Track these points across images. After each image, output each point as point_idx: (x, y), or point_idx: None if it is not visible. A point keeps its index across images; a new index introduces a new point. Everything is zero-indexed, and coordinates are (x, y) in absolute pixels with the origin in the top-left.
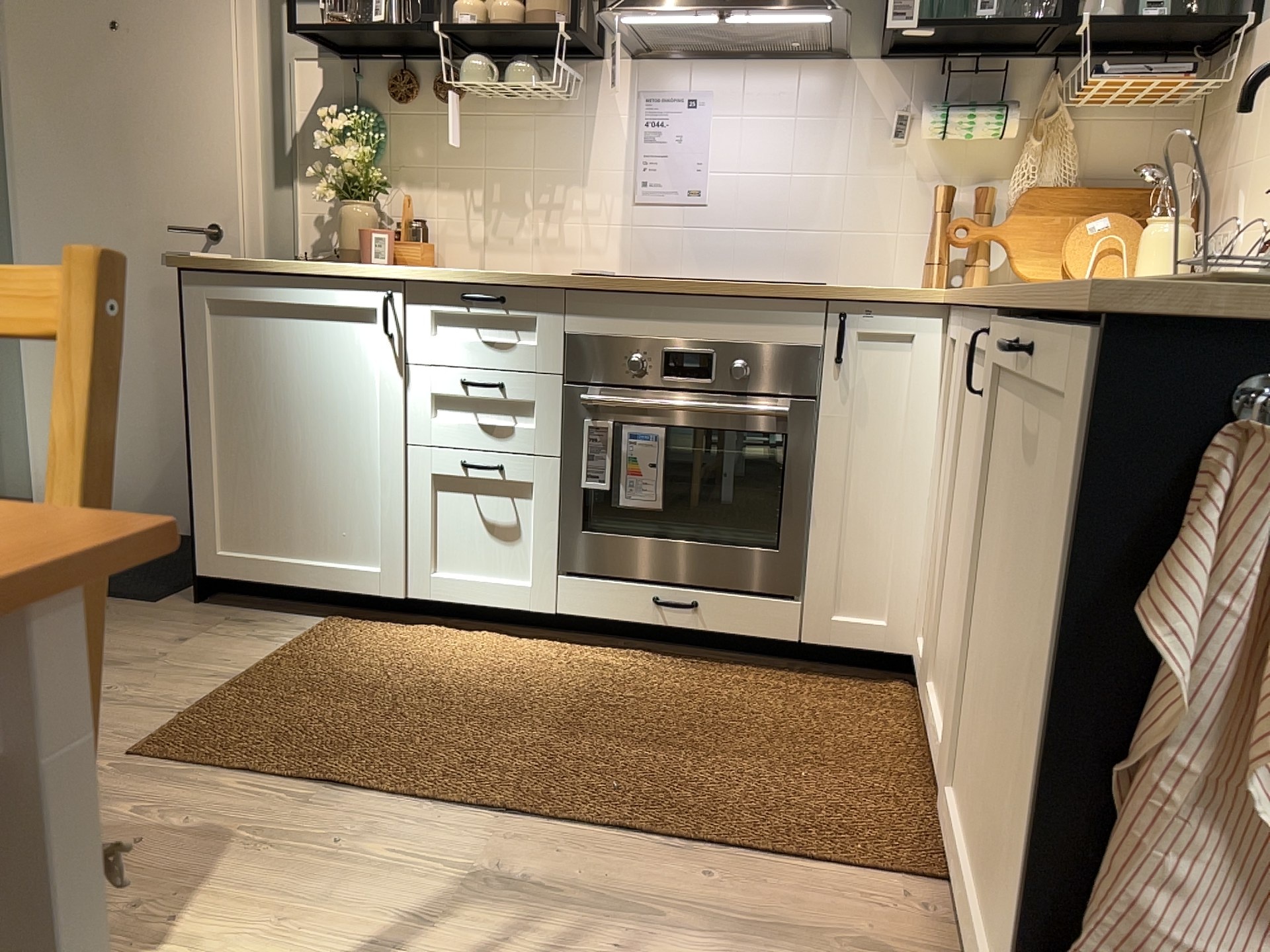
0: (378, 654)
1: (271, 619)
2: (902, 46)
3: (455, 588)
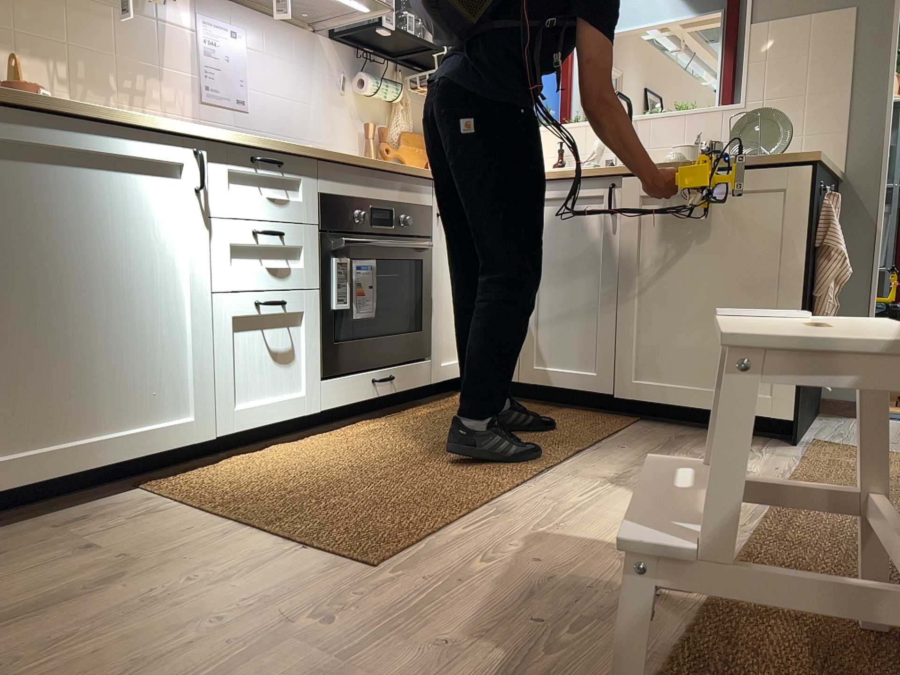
0: (268, 474)
1: (92, 508)
2: (349, 37)
3: (255, 412)
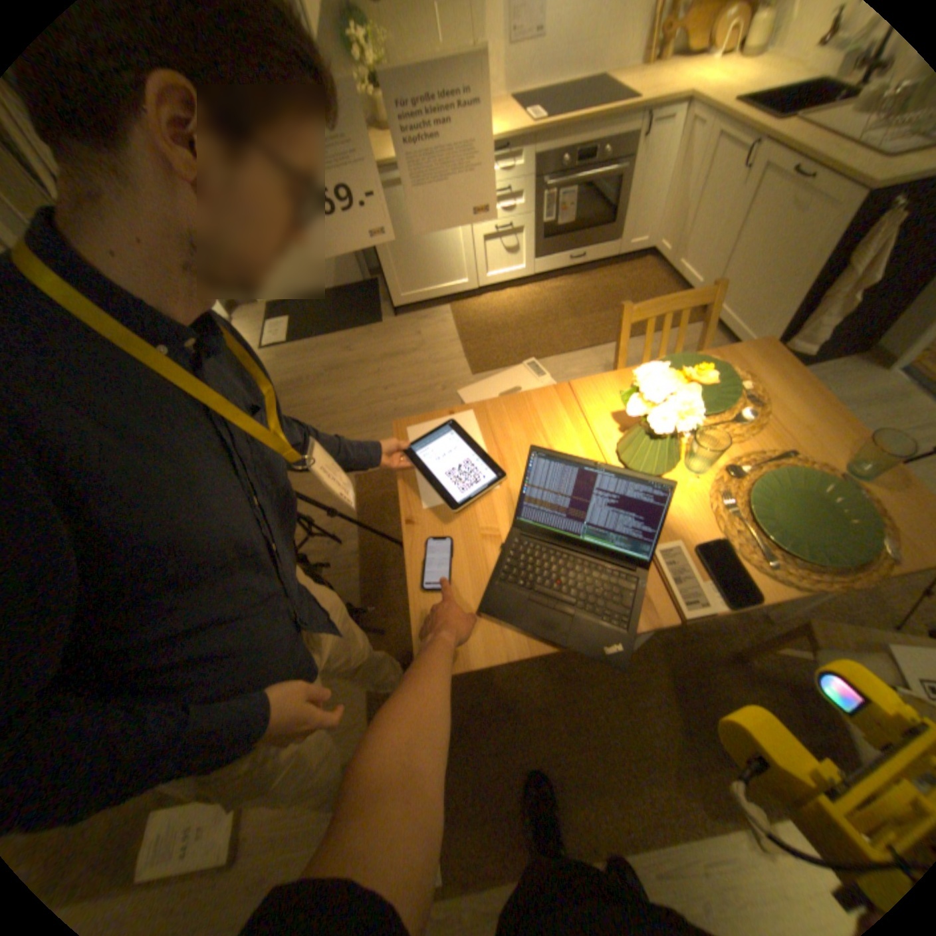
0: (489, 312)
1: (431, 313)
2: None
3: (498, 277)
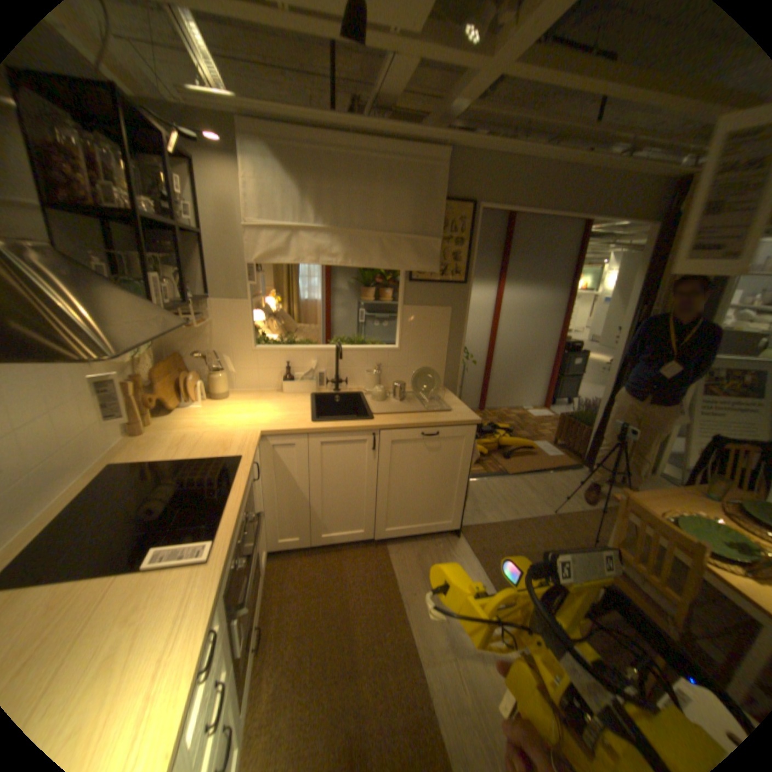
0: None
1: None
2: None
3: None
